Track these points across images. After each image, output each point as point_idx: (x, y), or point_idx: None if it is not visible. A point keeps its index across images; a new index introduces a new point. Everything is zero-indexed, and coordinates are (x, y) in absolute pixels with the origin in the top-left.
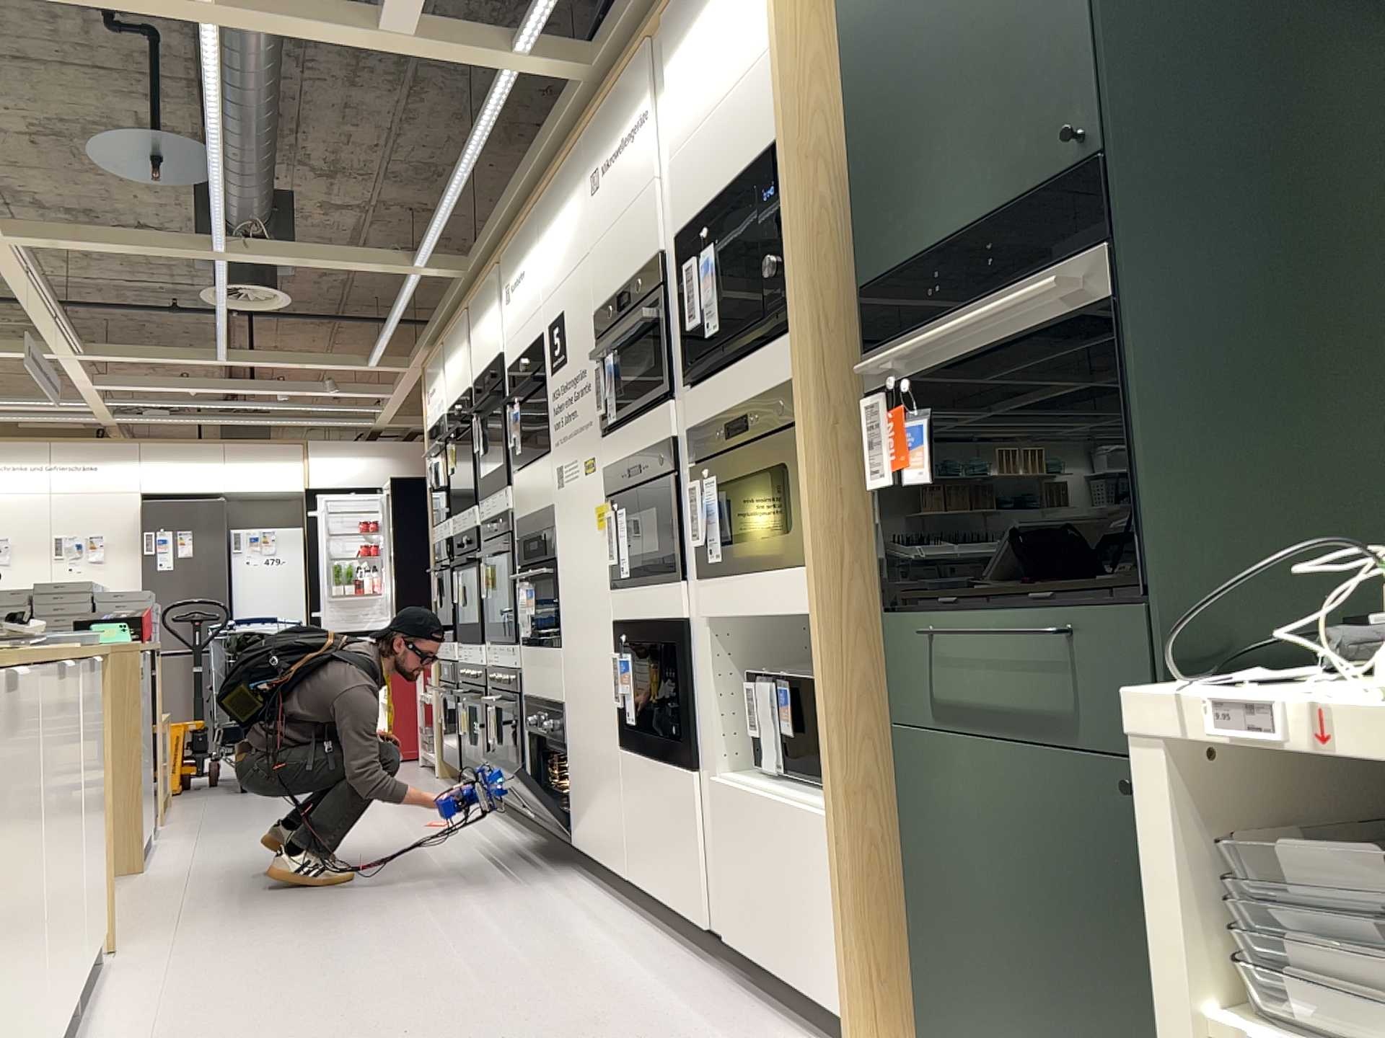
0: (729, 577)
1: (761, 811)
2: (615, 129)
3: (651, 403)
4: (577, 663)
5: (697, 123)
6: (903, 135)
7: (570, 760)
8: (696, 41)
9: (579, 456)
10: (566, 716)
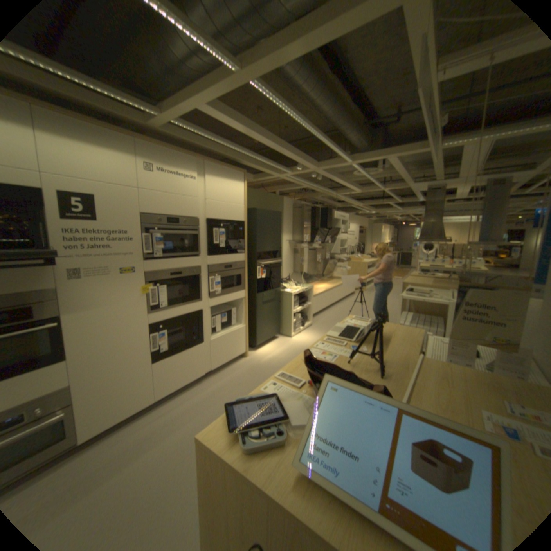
0: (220, 296)
1: (226, 336)
2: (171, 164)
3: (185, 255)
4: (98, 356)
5: (218, 200)
6: (263, 236)
7: (79, 407)
8: (219, 182)
9: (113, 266)
10: (72, 390)
